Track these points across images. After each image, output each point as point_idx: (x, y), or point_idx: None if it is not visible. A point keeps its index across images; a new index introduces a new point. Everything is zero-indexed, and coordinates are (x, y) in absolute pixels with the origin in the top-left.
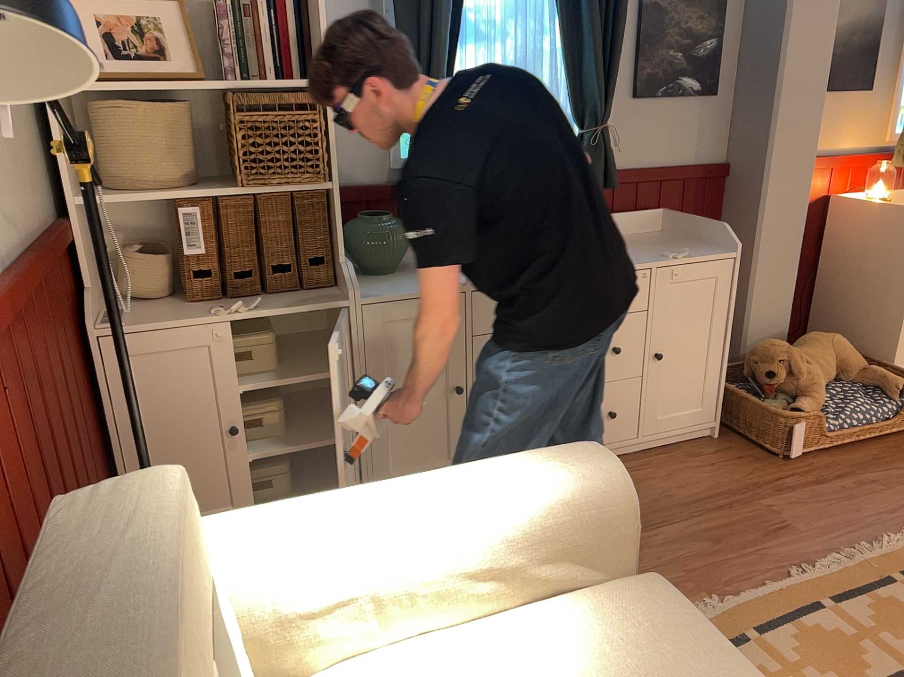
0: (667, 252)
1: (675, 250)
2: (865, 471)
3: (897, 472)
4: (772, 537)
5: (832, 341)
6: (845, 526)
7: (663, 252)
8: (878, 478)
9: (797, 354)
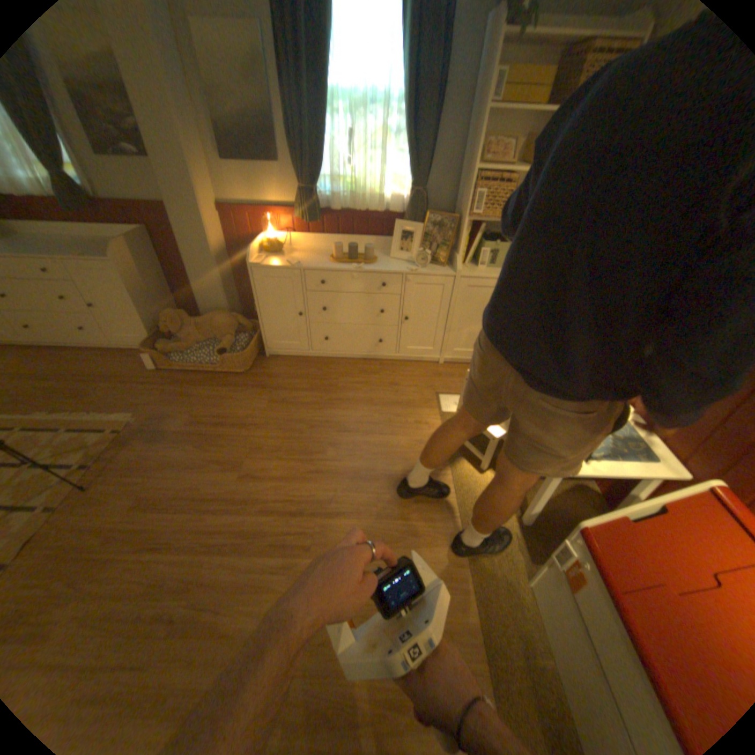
0: (77, 253)
1: (86, 252)
2: (170, 386)
3: (182, 391)
4: (67, 400)
5: (214, 318)
6: (101, 405)
7: (82, 253)
8: (167, 390)
9: (176, 321)
